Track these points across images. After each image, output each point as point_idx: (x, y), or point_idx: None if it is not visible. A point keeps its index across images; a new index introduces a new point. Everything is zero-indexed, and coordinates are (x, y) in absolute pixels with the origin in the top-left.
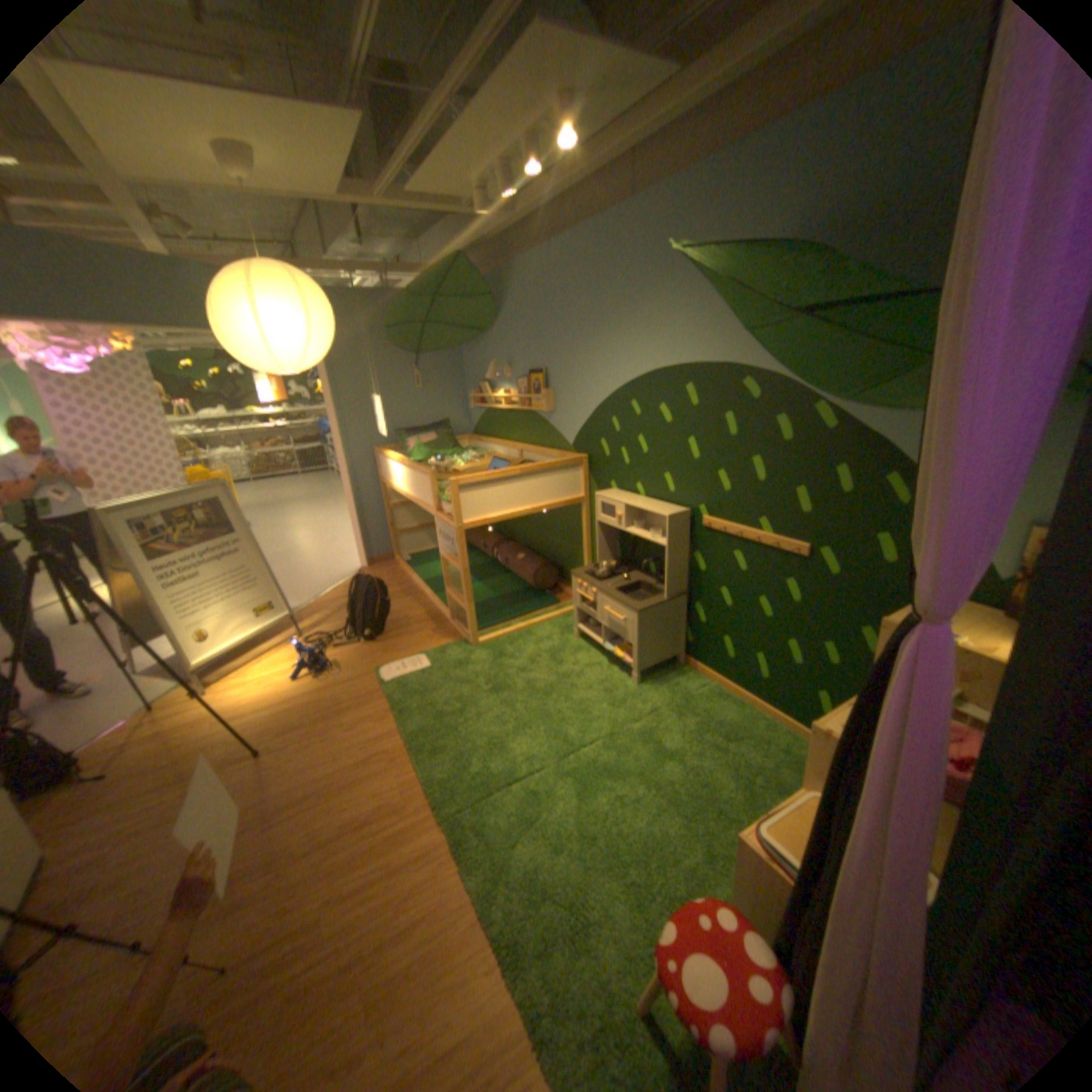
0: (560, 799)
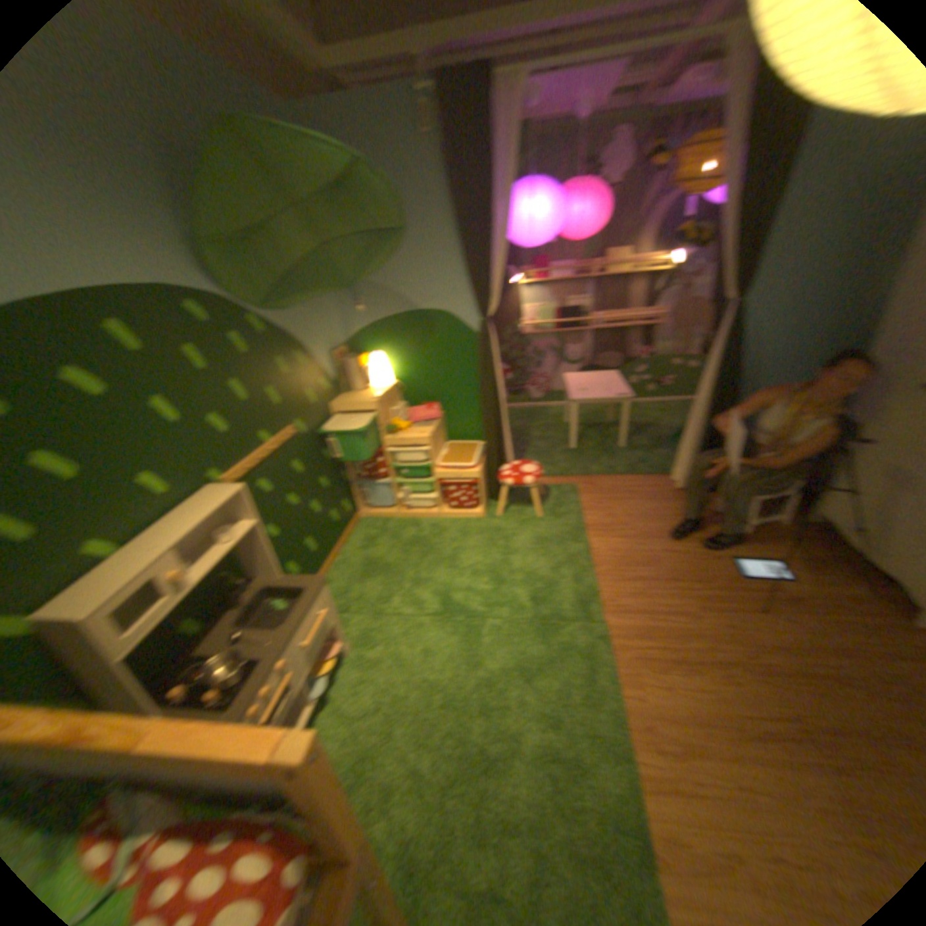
0: (508, 595)
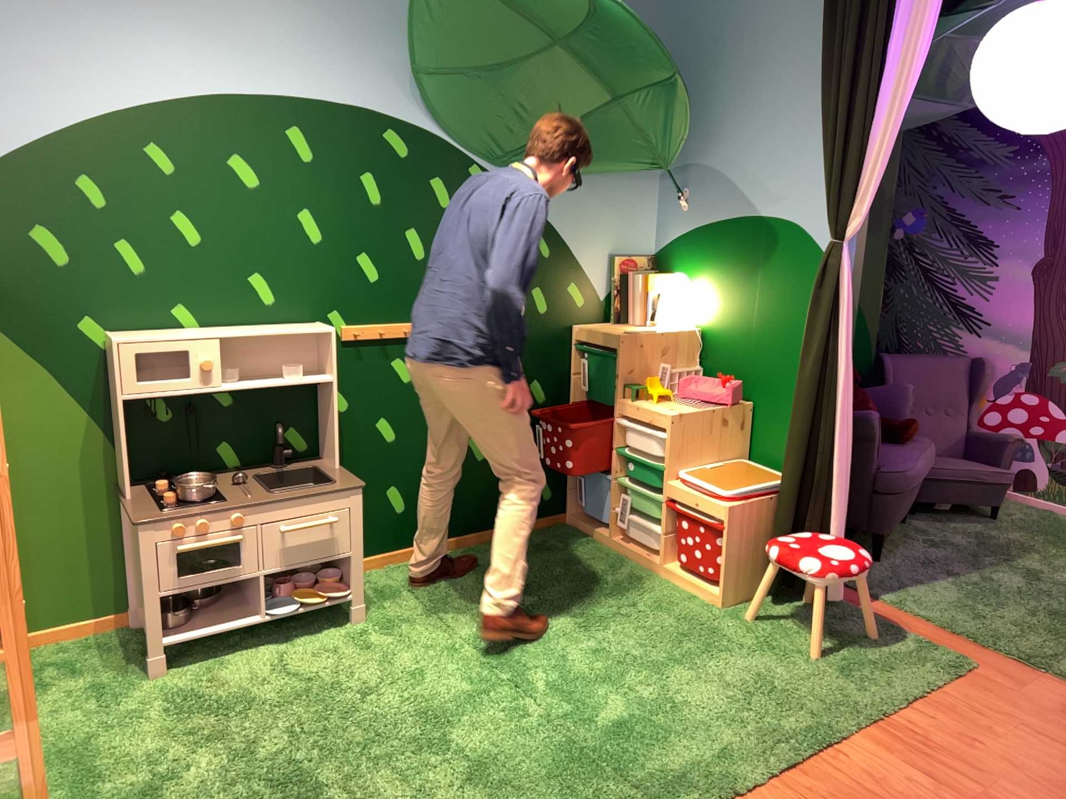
0: (599, 698)
